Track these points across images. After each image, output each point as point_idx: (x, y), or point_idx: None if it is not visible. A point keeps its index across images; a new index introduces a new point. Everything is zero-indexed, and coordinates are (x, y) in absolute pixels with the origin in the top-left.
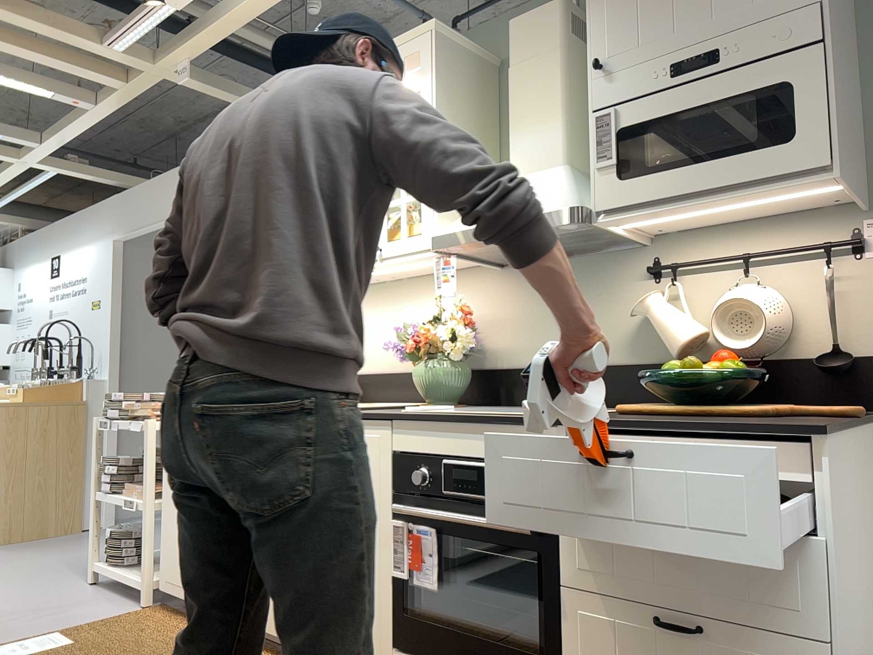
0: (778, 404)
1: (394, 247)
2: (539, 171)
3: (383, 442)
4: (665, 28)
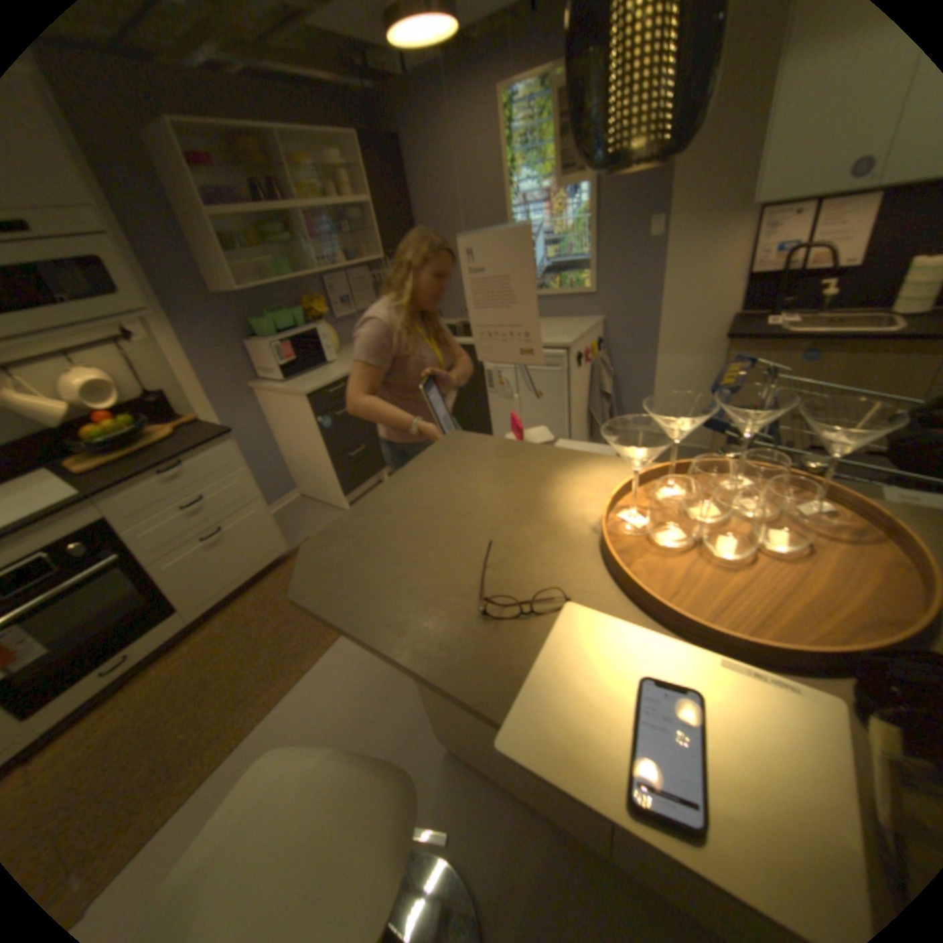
0: (150, 429)
1: None
2: None
3: None
4: None
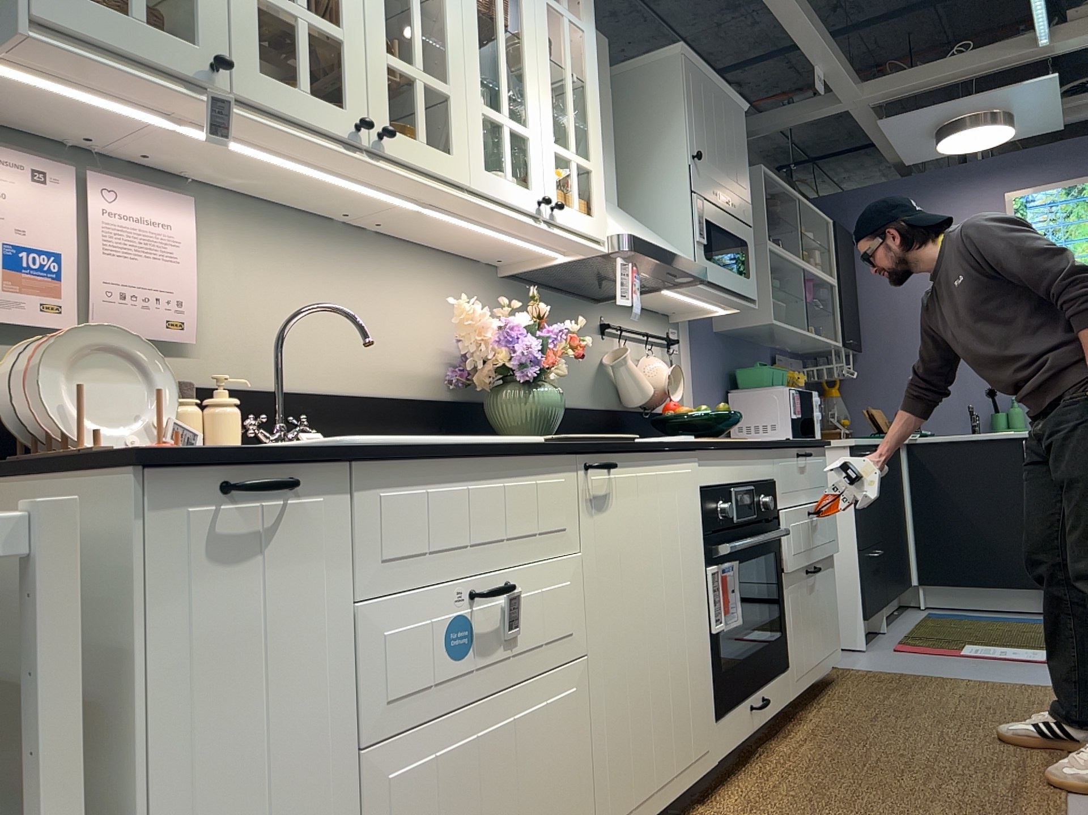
0: None
1: (569, 216)
2: (608, 201)
3: (696, 477)
4: (717, 162)
